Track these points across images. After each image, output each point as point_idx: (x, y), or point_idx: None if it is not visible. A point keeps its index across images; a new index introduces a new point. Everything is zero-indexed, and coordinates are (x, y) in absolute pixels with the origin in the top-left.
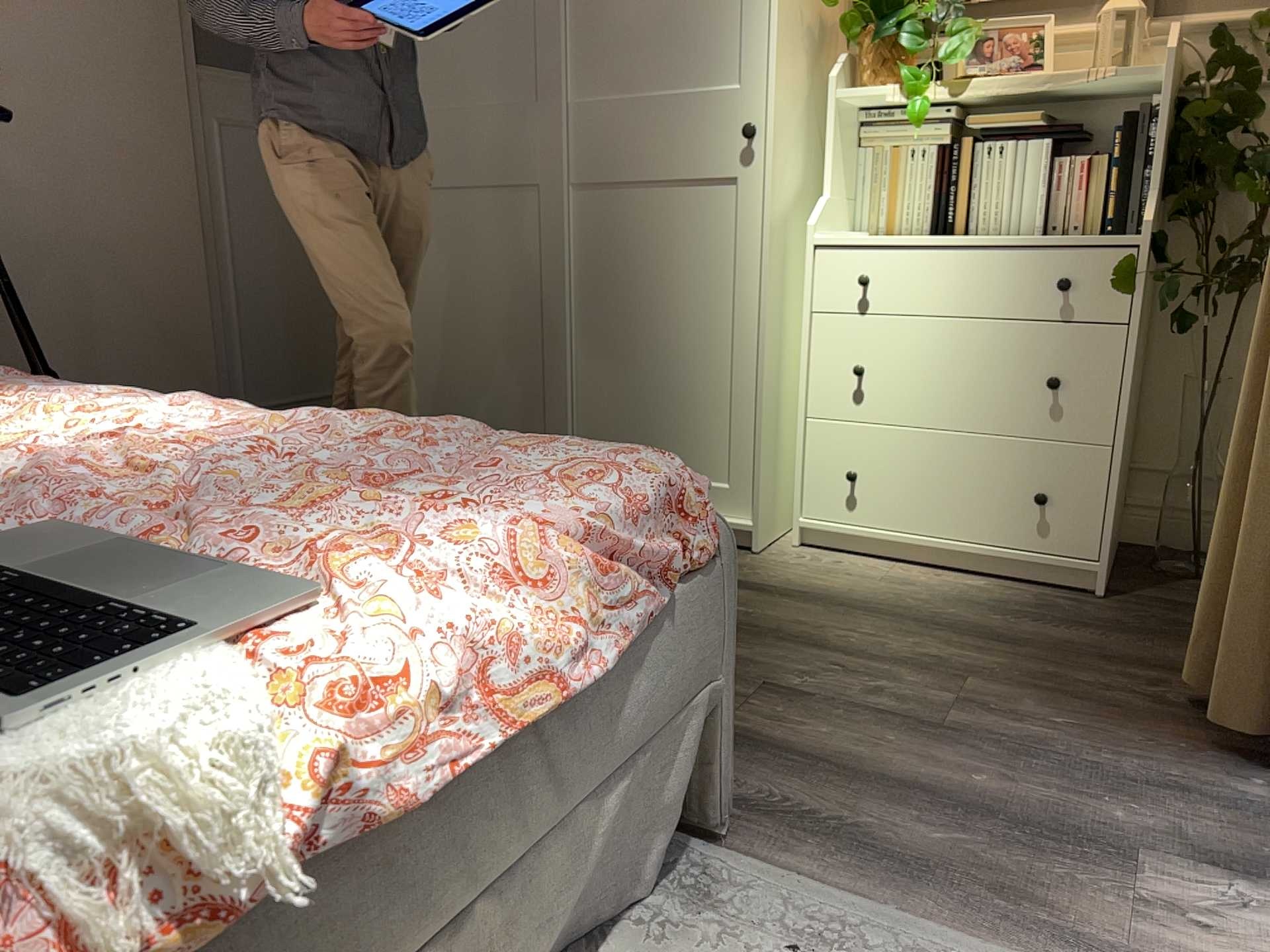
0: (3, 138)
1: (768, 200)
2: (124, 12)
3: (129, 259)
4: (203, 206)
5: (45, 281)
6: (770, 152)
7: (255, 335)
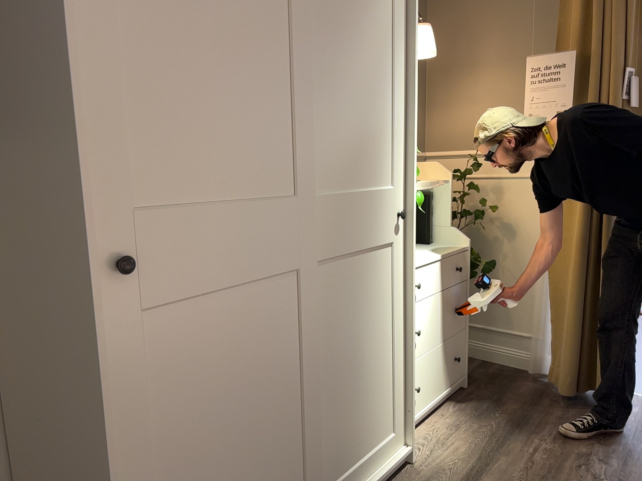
0: None
1: (407, 252)
2: None
3: None
4: None
5: None
6: (407, 227)
7: None
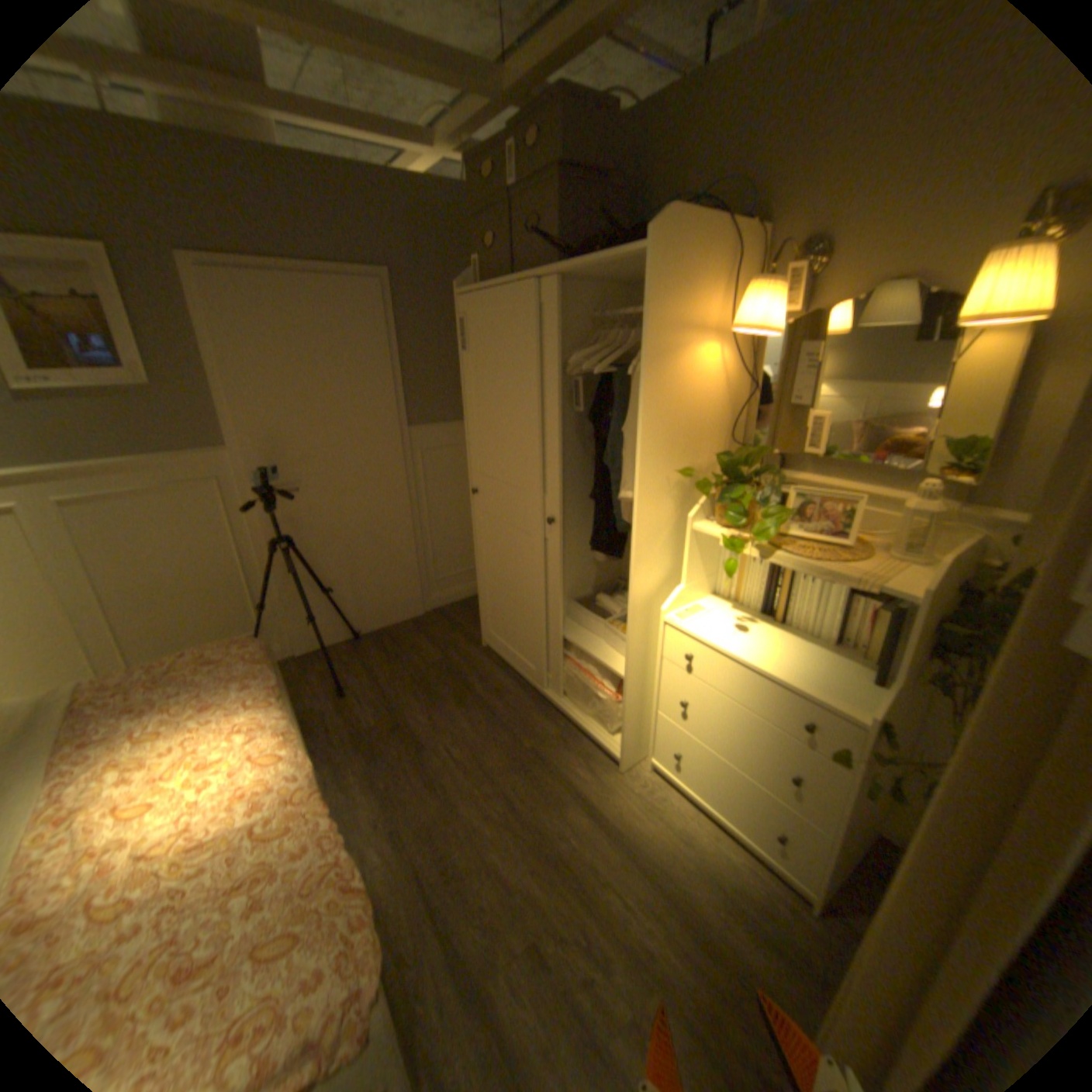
0: (308, 486)
1: (632, 597)
2: (366, 413)
3: (371, 527)
4: (410, 494)
5: (331, 544)
6: (634, 571)
7: (439, 546)
